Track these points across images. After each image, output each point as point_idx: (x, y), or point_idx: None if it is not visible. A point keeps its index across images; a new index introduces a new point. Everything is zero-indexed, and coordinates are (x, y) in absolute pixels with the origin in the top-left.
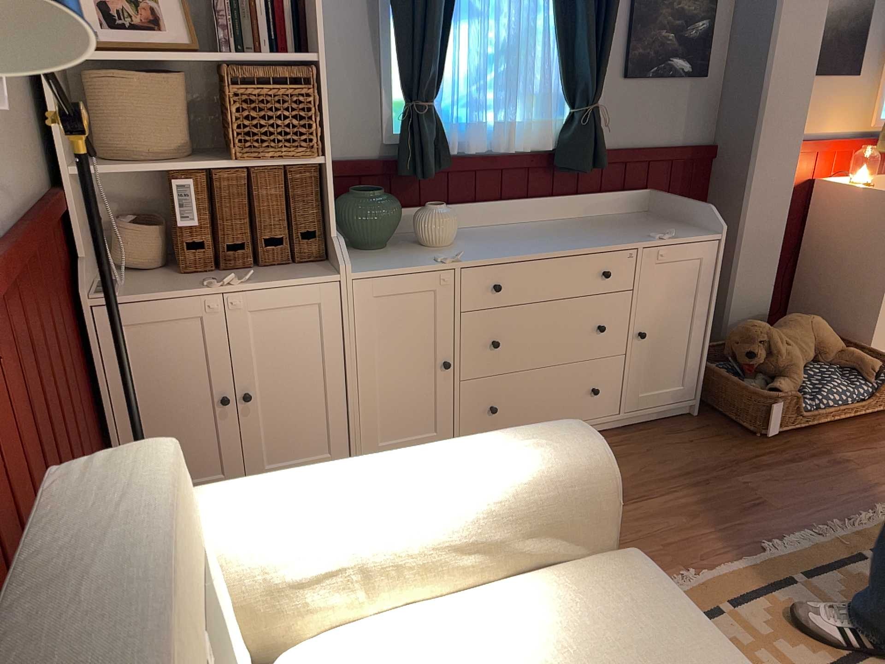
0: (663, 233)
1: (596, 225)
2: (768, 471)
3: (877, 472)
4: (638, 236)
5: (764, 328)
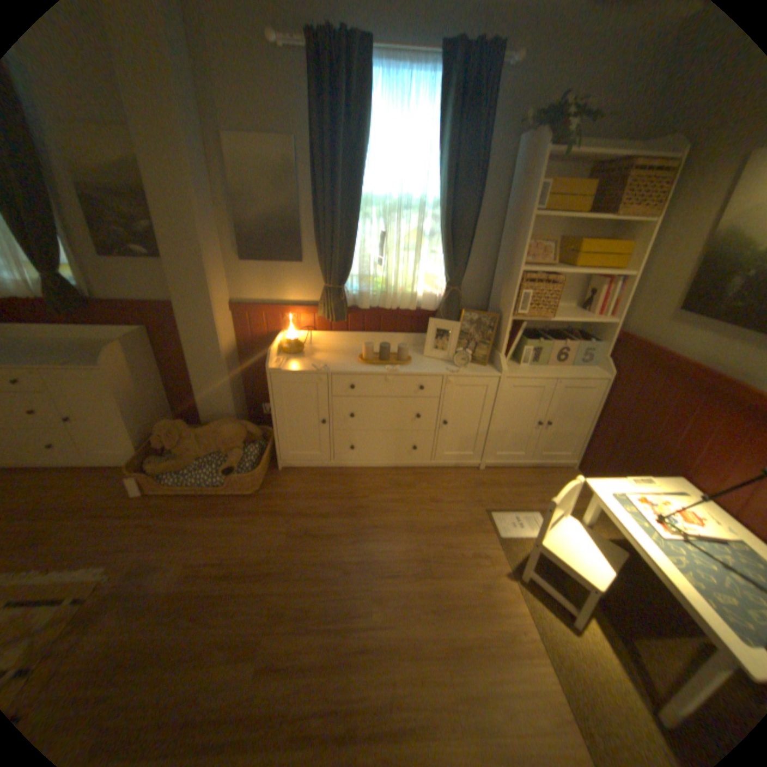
0: (76, 360)
1: (73, 347)
2: (91, 521)
3: (145, 542)
4: (56, 360)
5: (166, 427)
